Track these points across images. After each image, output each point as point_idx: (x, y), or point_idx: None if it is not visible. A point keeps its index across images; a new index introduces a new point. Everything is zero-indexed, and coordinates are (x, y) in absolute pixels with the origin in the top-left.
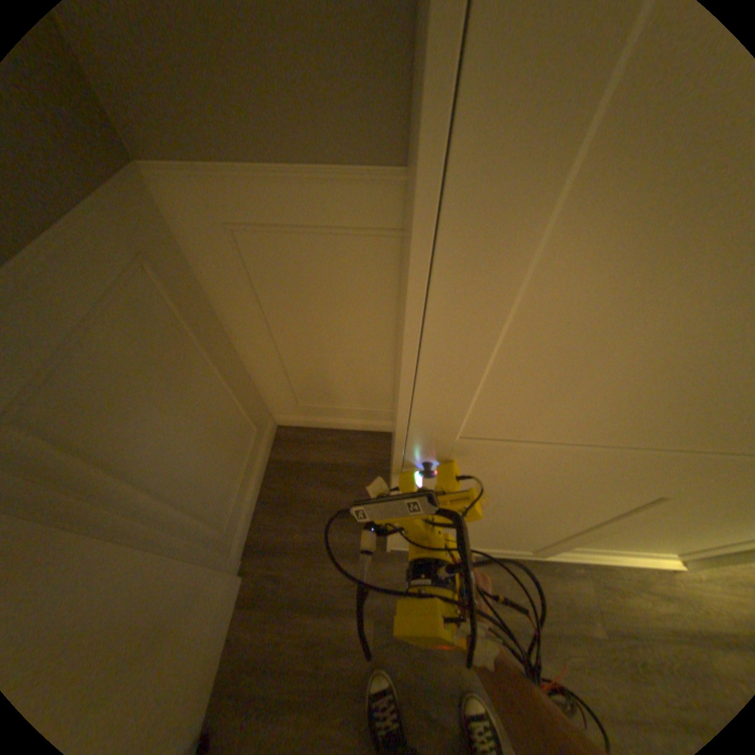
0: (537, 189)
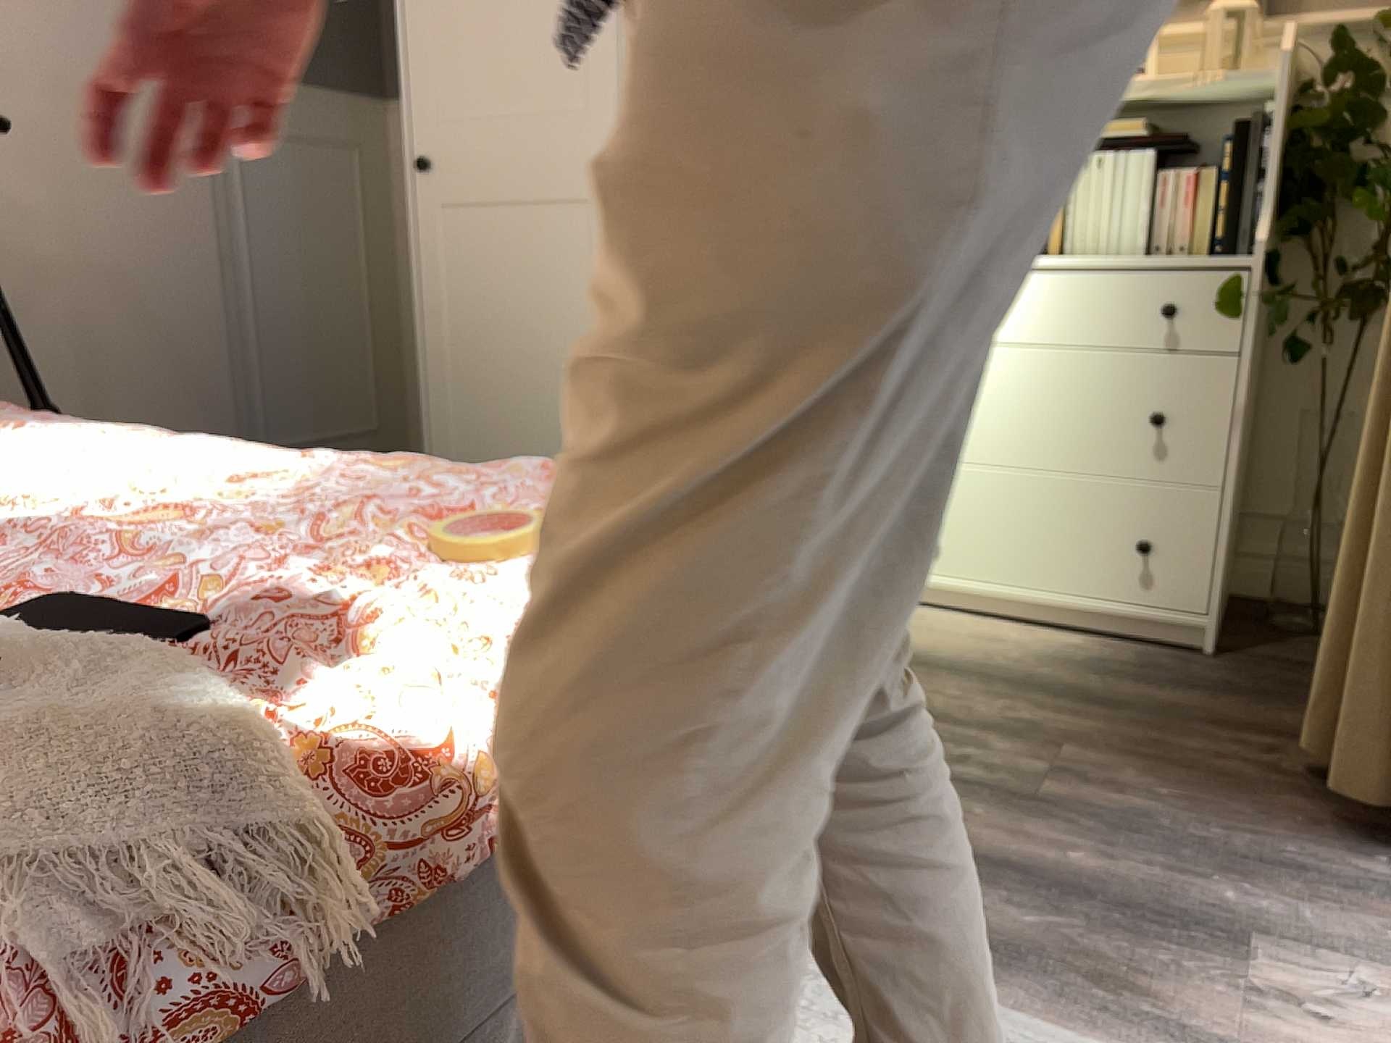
0: None
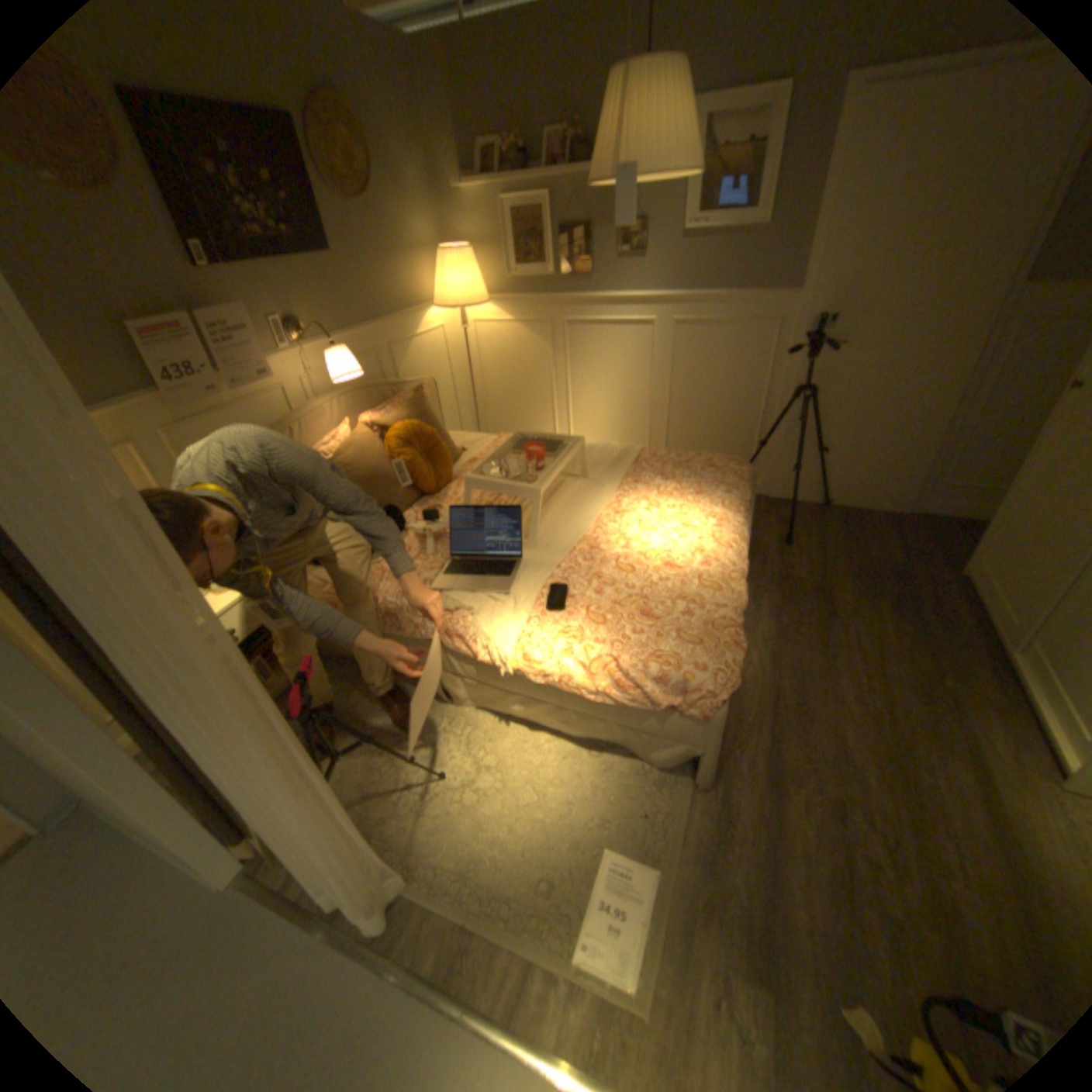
0: None
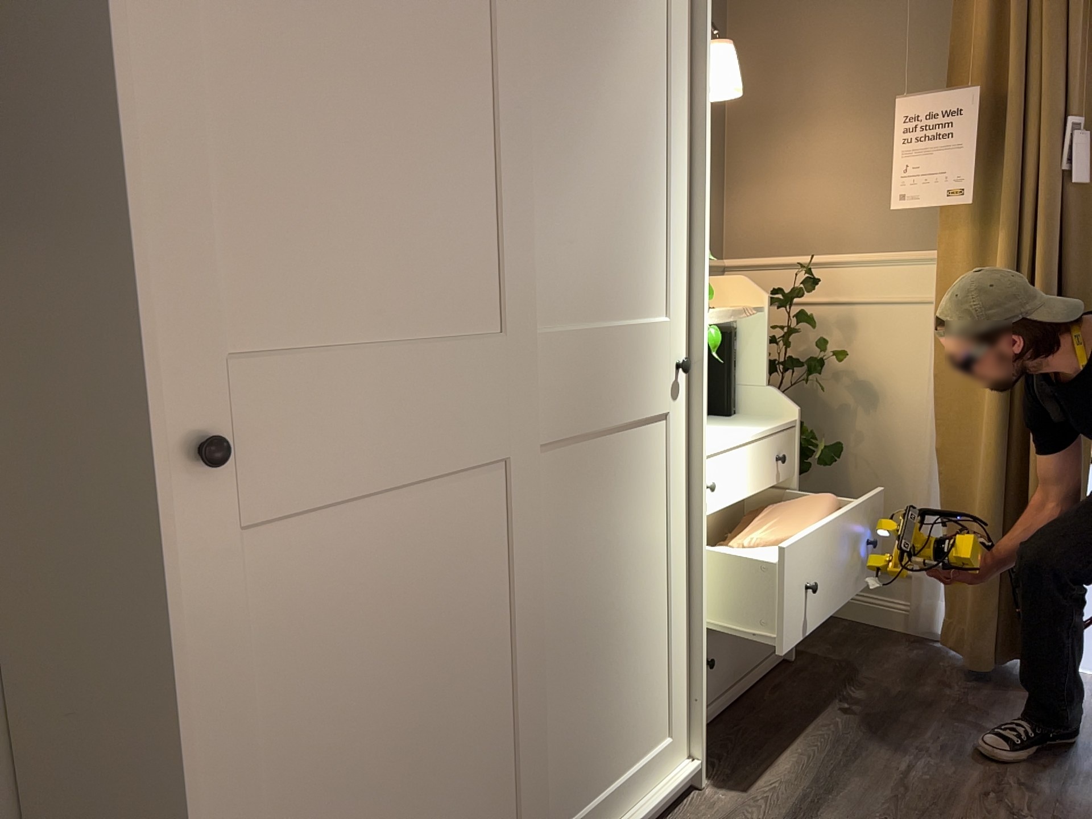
0: (185, 1)
